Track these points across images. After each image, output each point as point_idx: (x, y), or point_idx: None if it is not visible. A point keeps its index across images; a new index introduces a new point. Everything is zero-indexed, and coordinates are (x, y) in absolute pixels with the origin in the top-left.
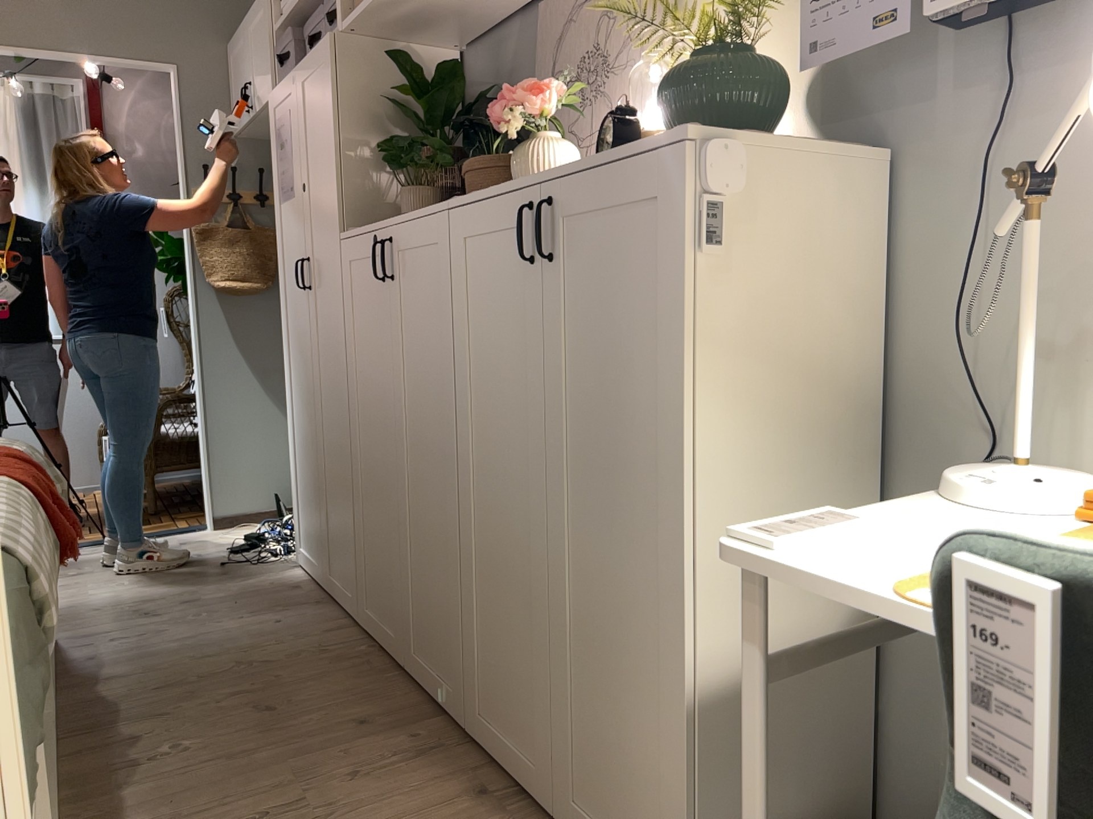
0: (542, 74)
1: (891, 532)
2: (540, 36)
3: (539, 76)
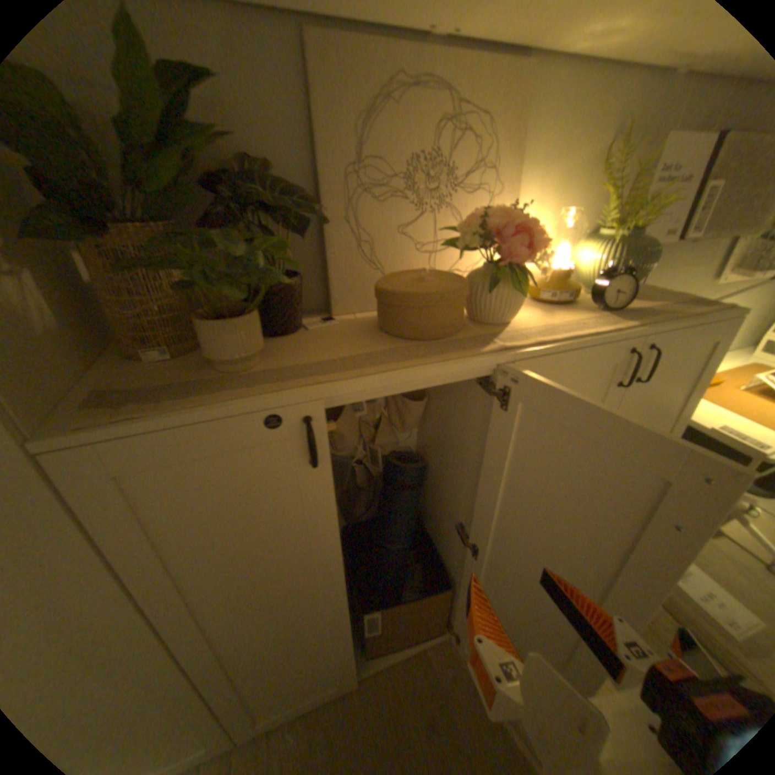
0: (333, 145)
1: (712, 422)
2: (317, 85)
3: (320, 144)
